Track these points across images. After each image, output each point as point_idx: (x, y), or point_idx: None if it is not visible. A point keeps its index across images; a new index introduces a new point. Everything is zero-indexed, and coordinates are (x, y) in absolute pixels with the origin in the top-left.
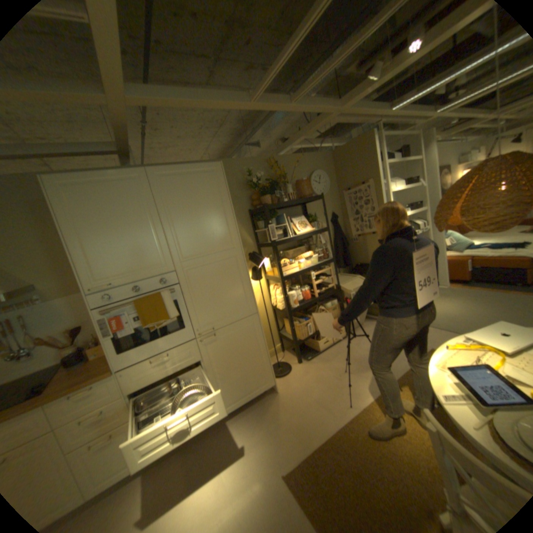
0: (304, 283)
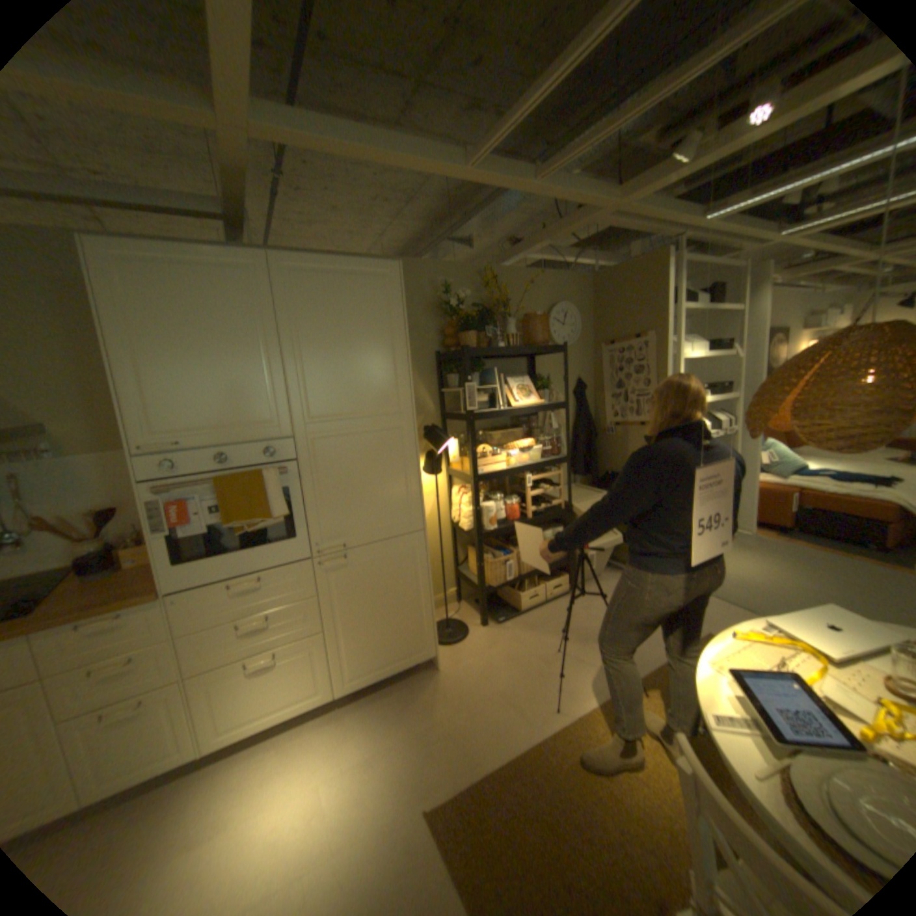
0: (512, 491)
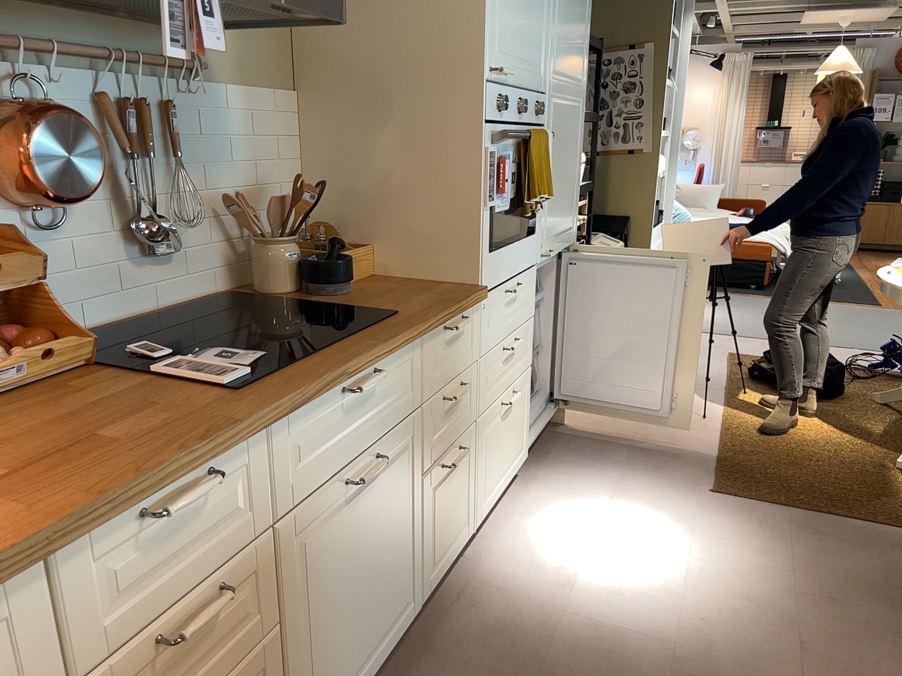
0: None
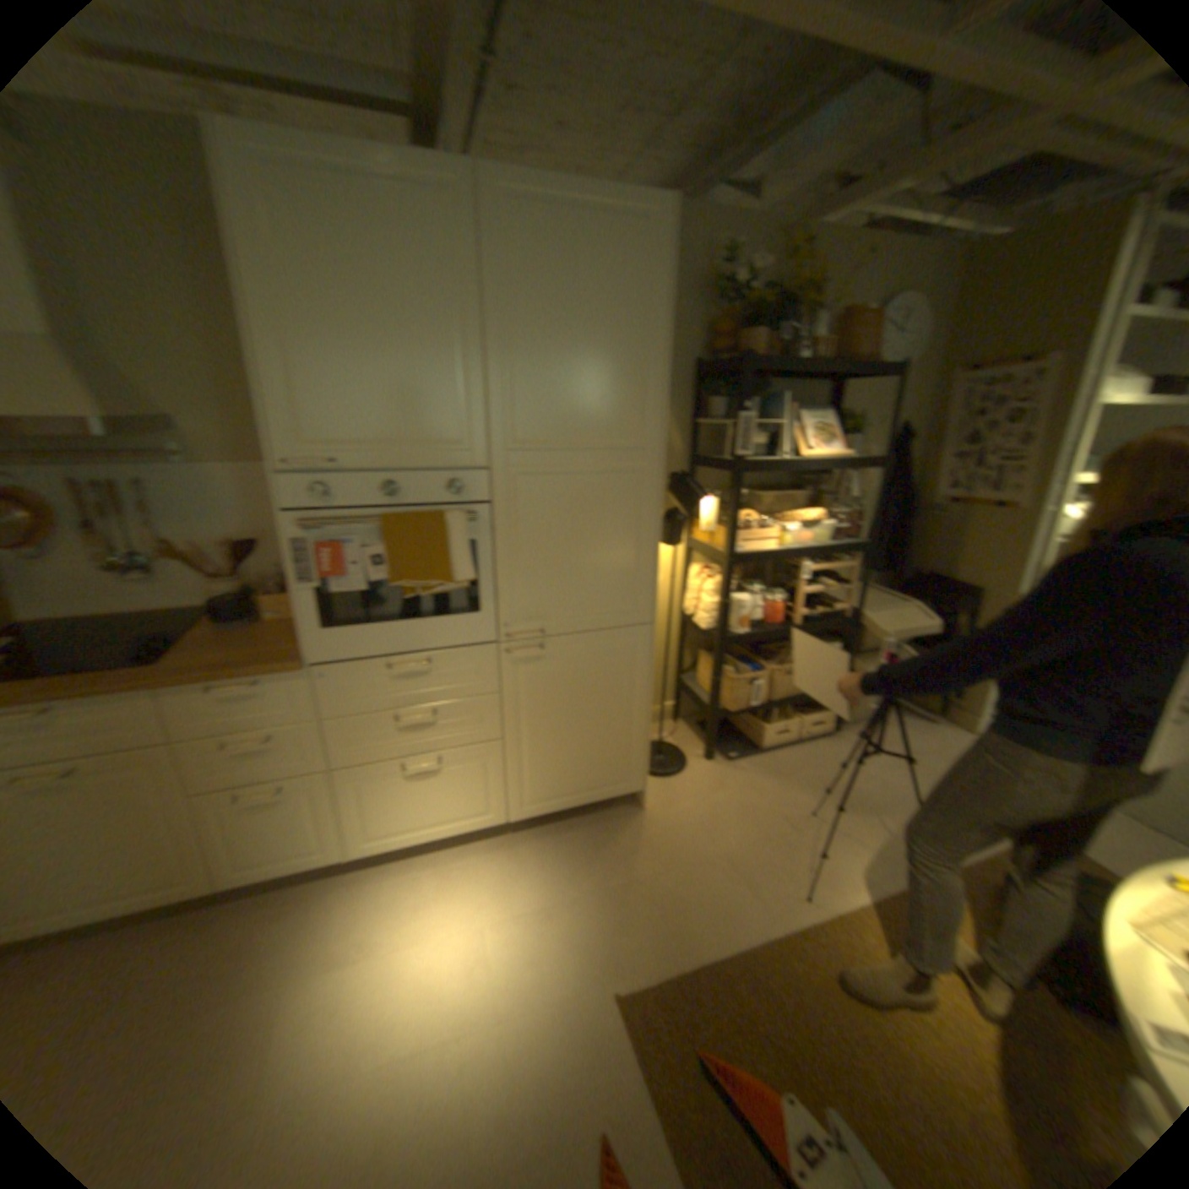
0: (775, 583)
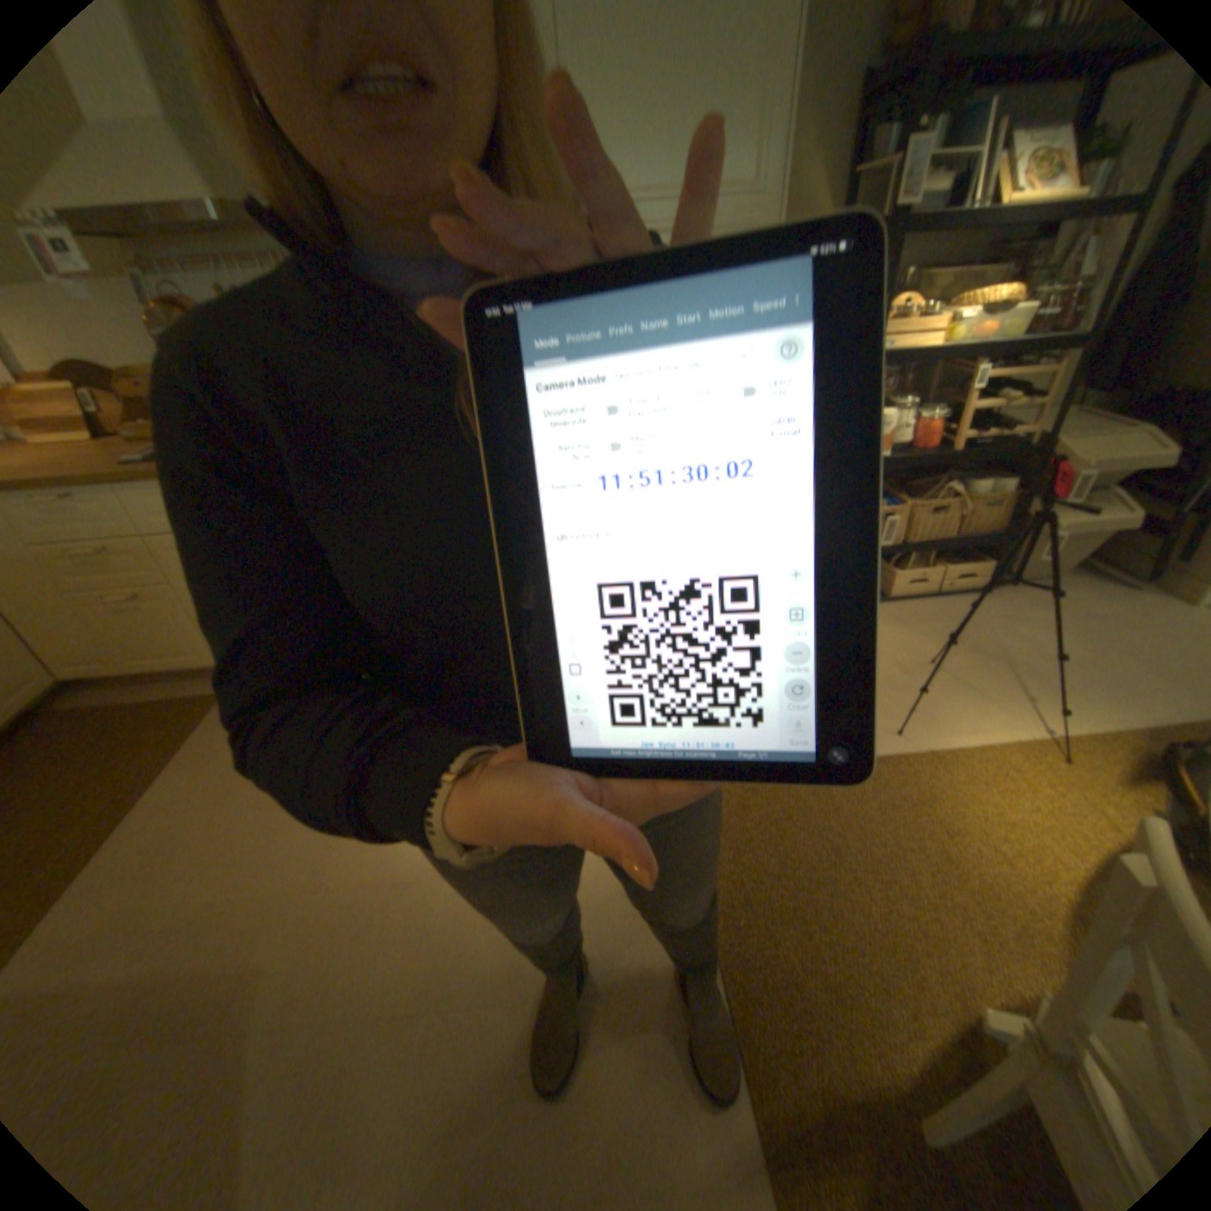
0: (939, 397)
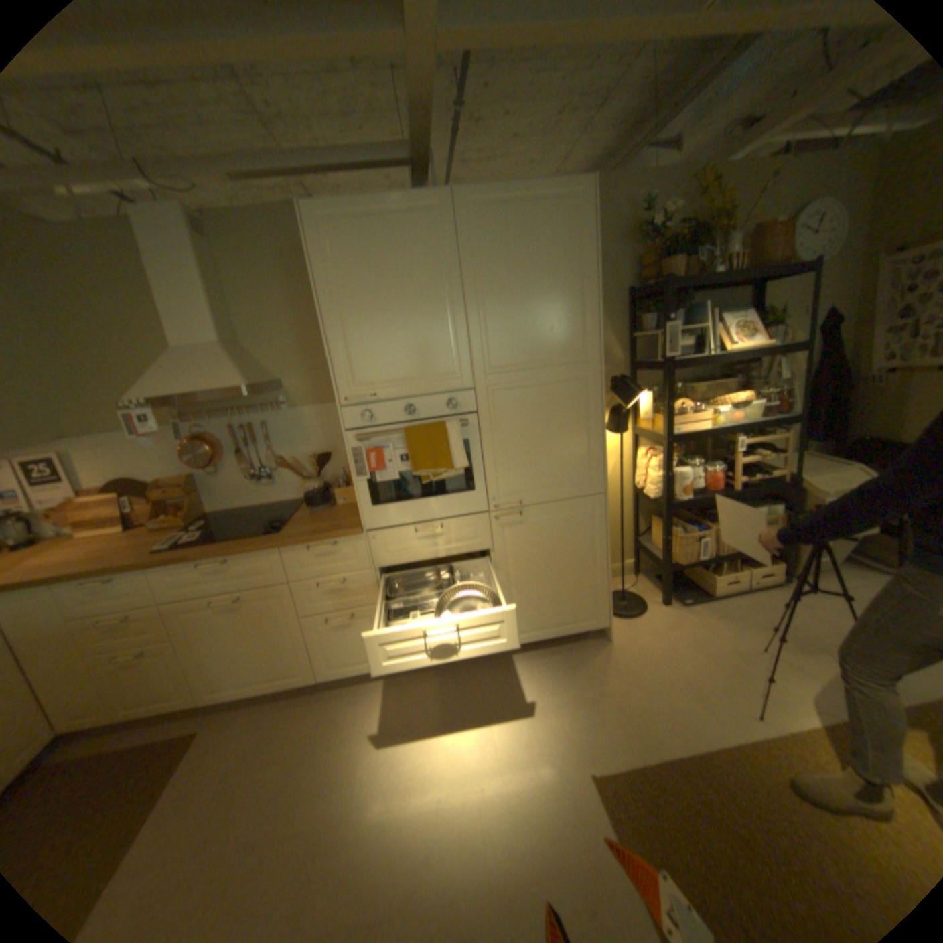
0: (715, 457)
